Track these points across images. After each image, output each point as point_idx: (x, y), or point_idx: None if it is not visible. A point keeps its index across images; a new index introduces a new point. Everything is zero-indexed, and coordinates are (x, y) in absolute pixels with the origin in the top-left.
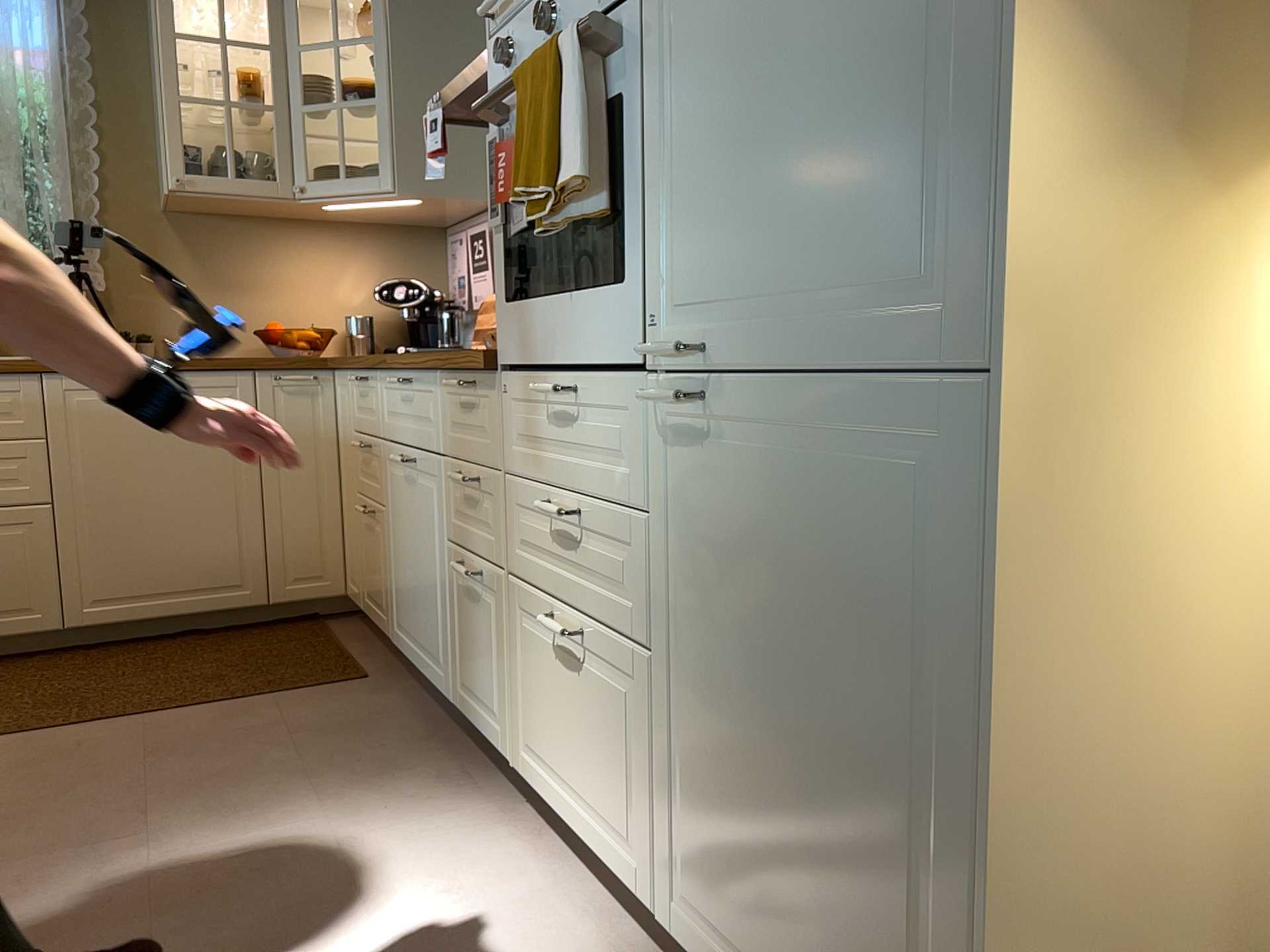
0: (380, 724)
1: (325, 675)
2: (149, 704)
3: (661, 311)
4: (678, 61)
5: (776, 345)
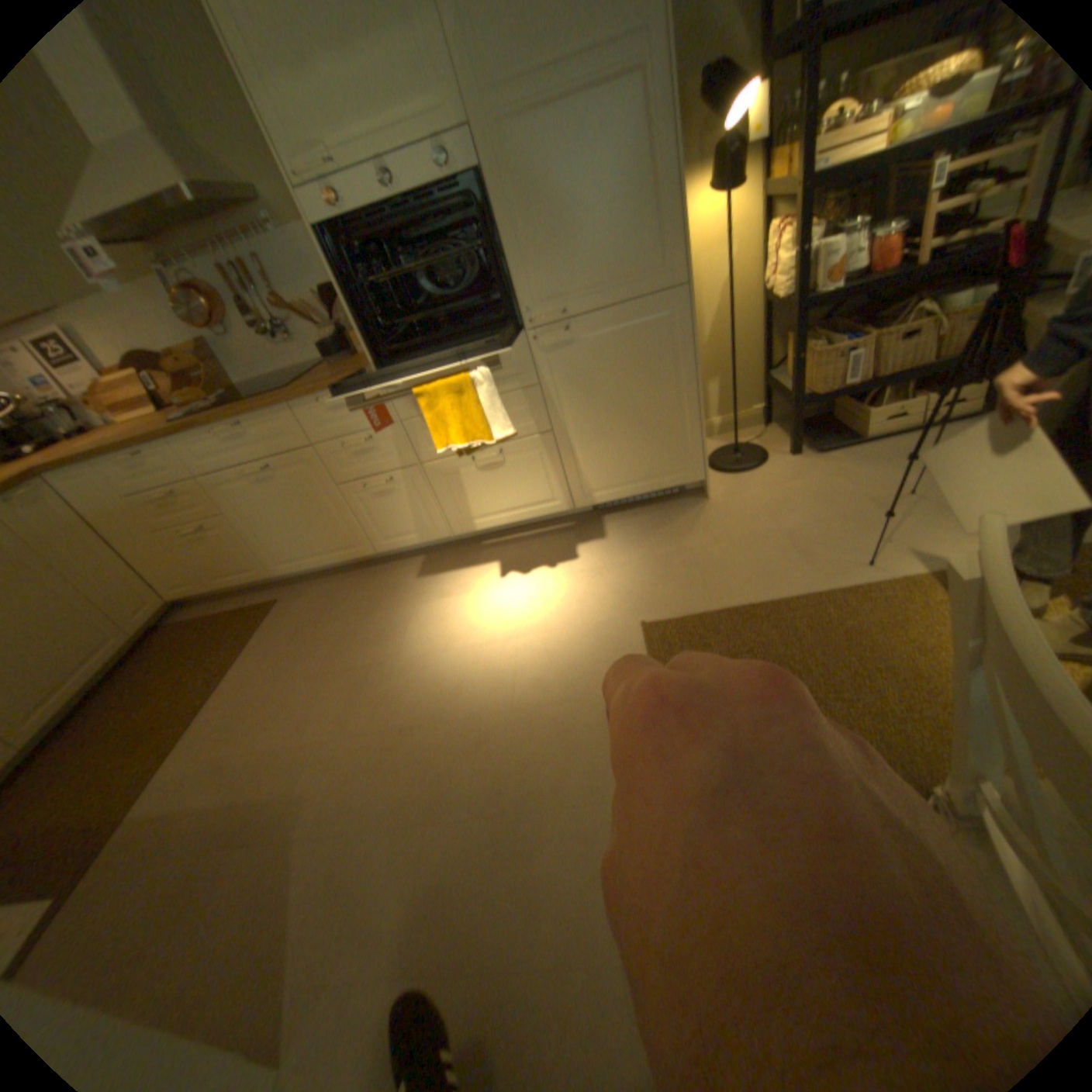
0: (337, 592)
1: (252, 616)
2: (197, 693)
3: (525, 304)
4: (512, 200)
5: (596, 298)
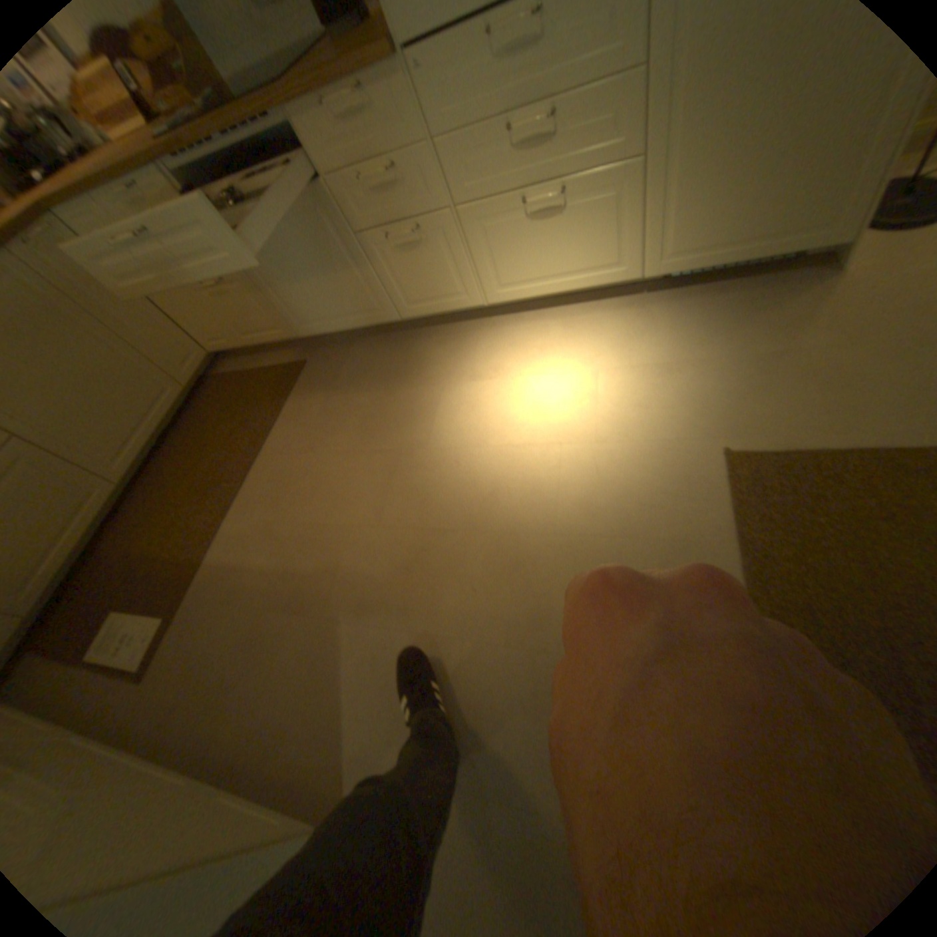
0: (363, 361)
1: (286, 378)
2: (247, 453)
3: None
4: None
5: None
